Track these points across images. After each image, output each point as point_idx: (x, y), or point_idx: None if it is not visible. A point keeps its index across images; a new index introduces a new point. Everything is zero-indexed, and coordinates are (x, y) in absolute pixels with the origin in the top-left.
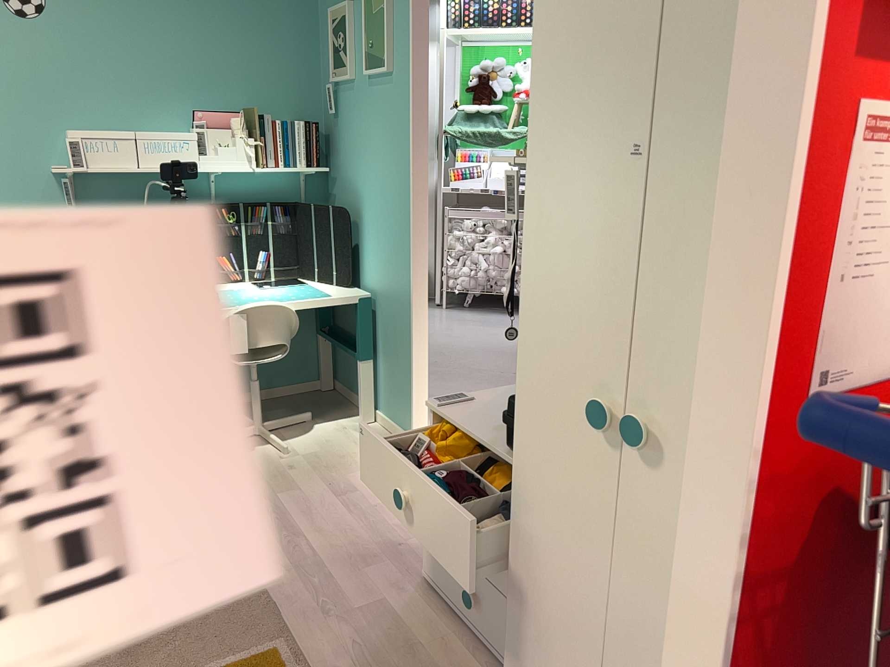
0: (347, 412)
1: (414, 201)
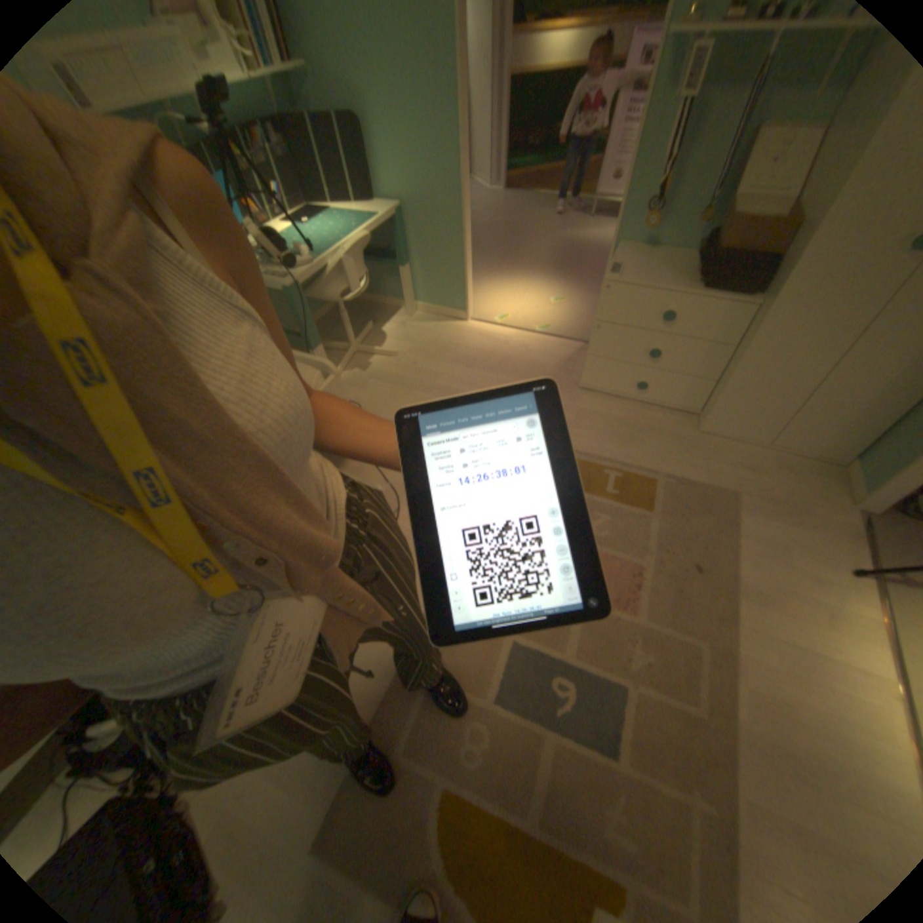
0: (385, 310)
1: (461, 92)
